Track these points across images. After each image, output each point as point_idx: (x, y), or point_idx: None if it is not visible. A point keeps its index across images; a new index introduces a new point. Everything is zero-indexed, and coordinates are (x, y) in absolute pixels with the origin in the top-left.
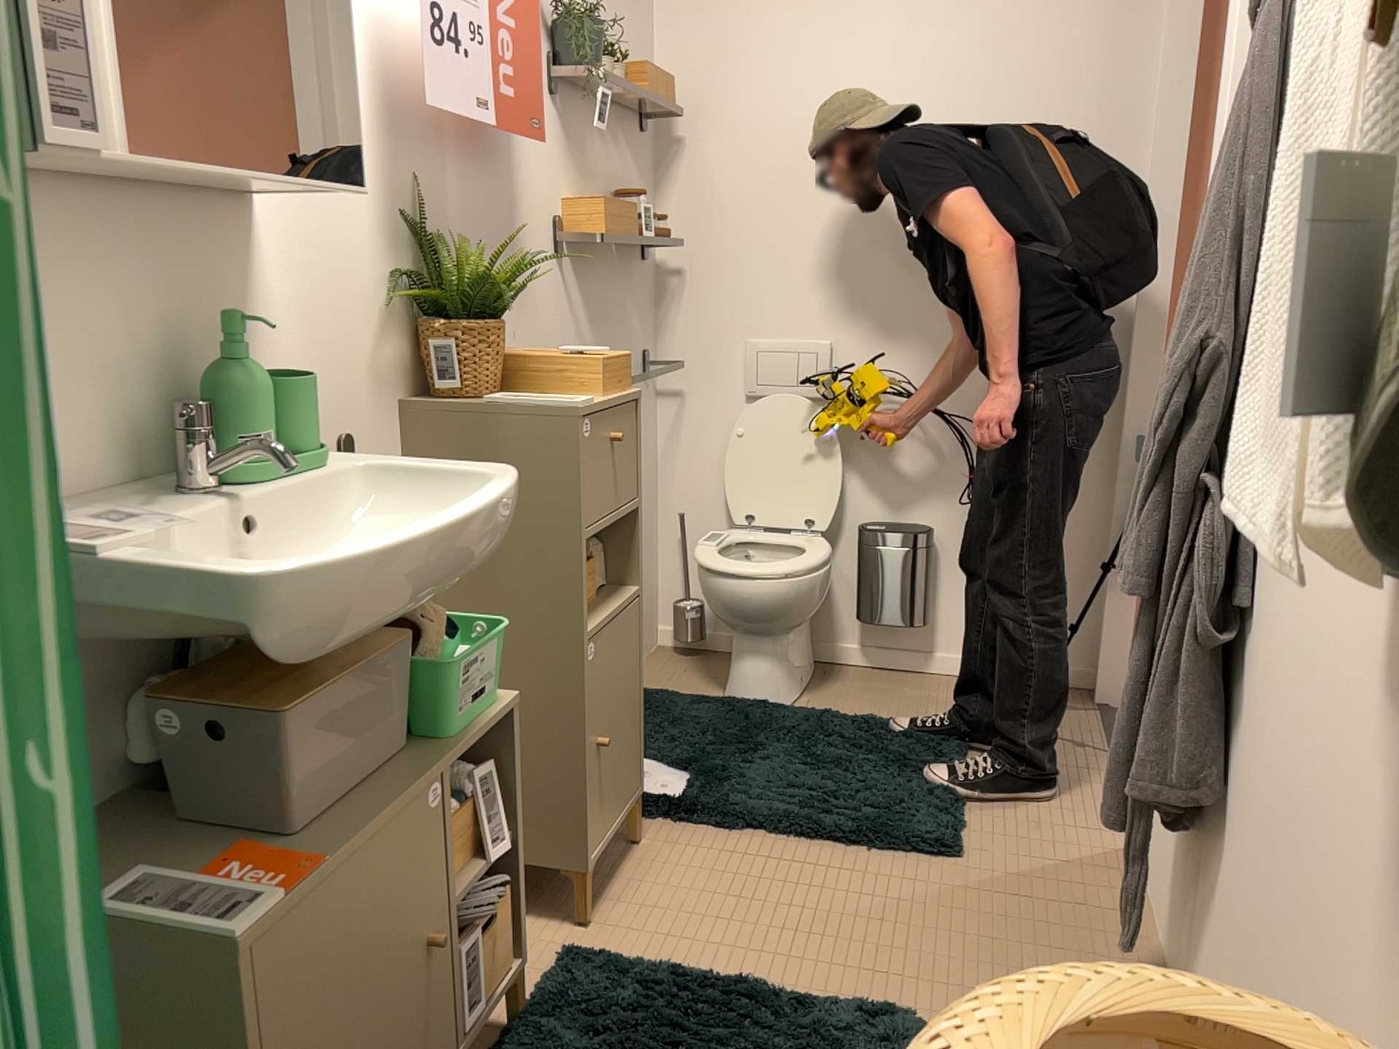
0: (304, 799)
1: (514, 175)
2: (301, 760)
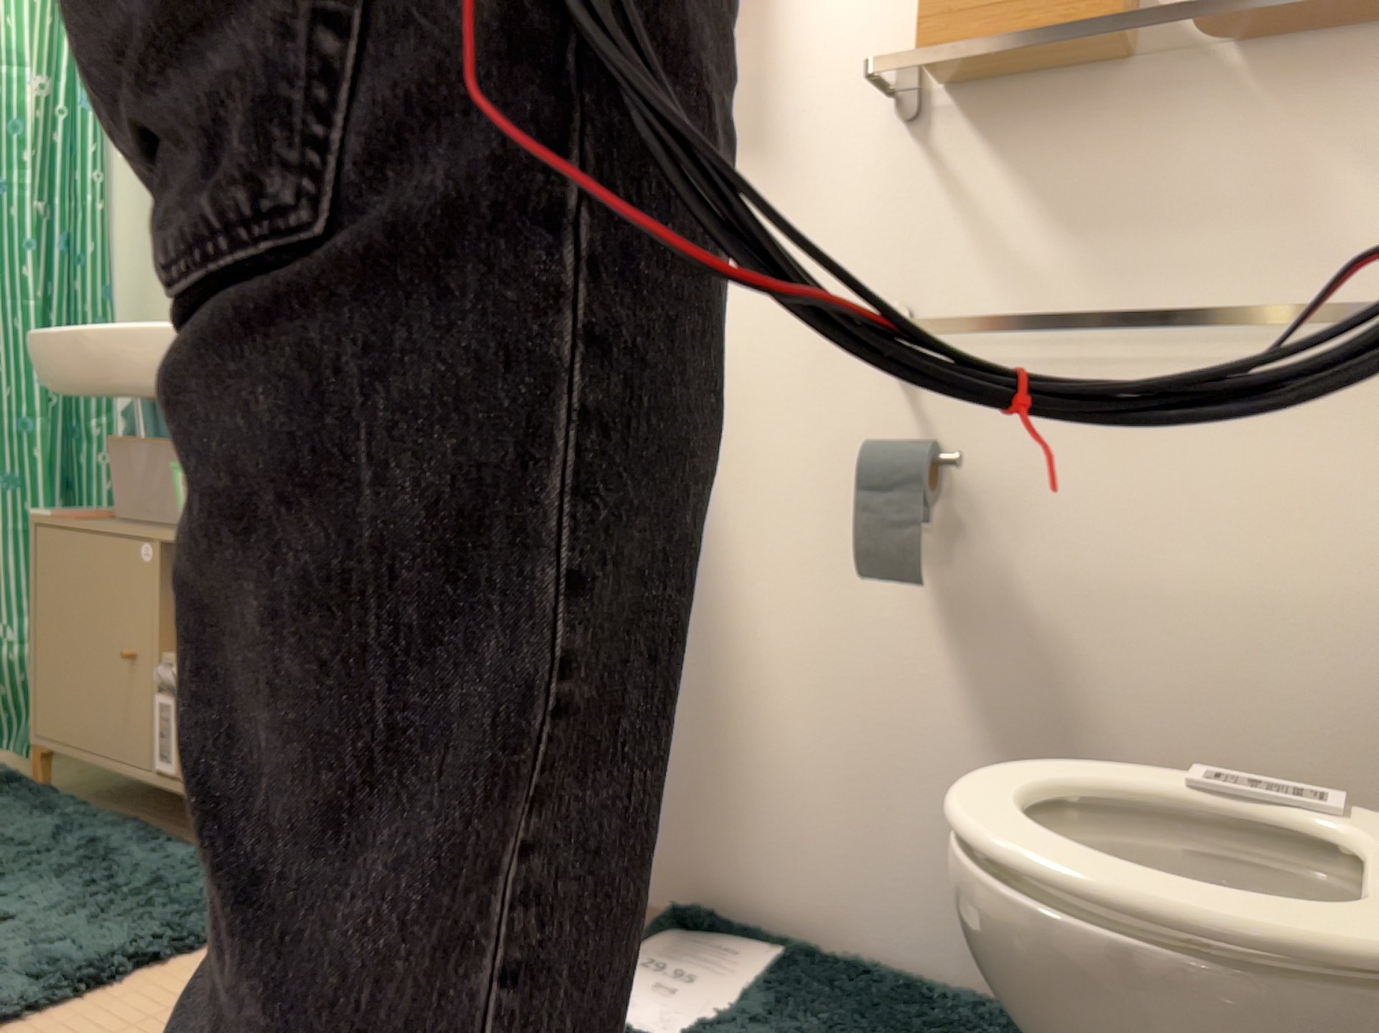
0: (130, 500)
1: (765, 35)
2: (127, 475)
